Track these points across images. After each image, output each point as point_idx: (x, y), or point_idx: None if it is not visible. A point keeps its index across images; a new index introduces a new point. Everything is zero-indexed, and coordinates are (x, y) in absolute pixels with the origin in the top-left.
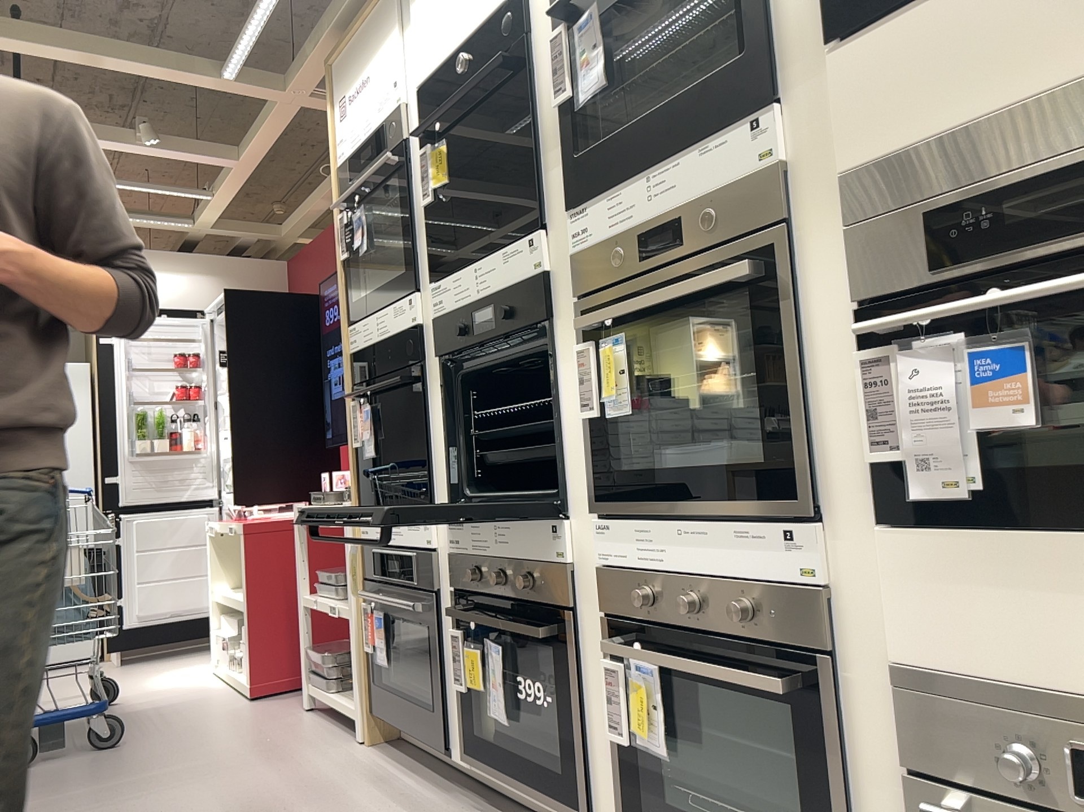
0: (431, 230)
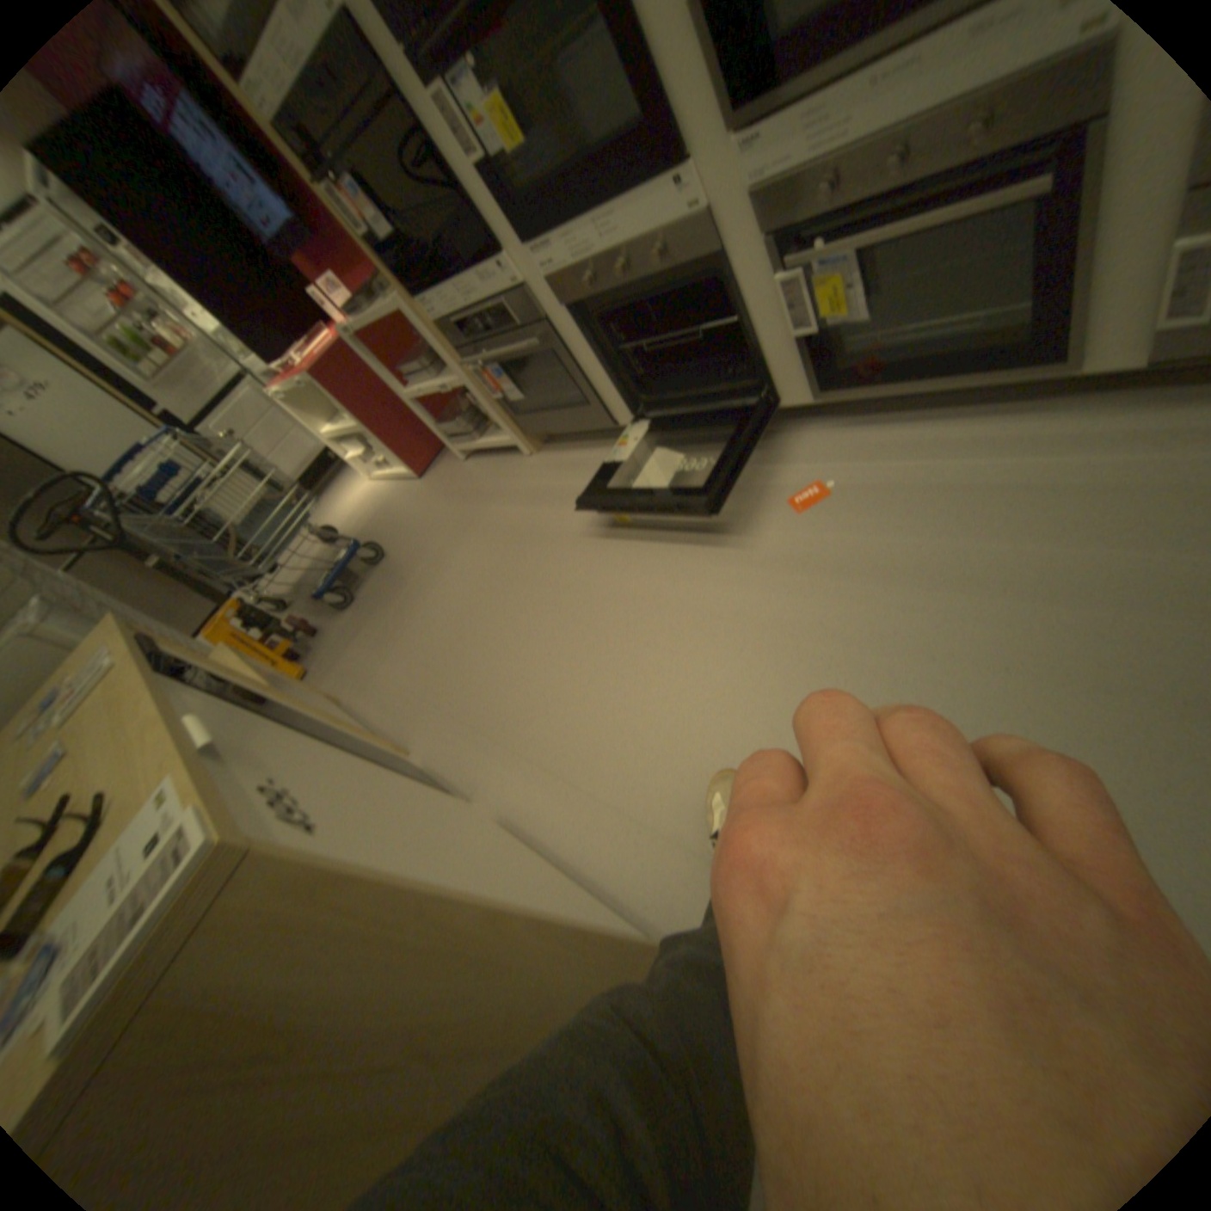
0: None
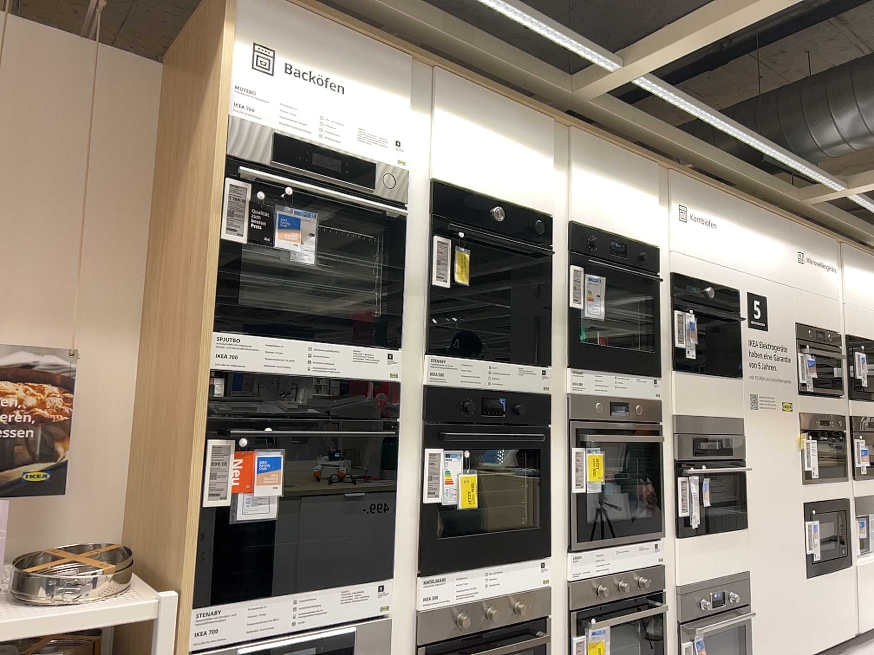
0: (431, 307)
